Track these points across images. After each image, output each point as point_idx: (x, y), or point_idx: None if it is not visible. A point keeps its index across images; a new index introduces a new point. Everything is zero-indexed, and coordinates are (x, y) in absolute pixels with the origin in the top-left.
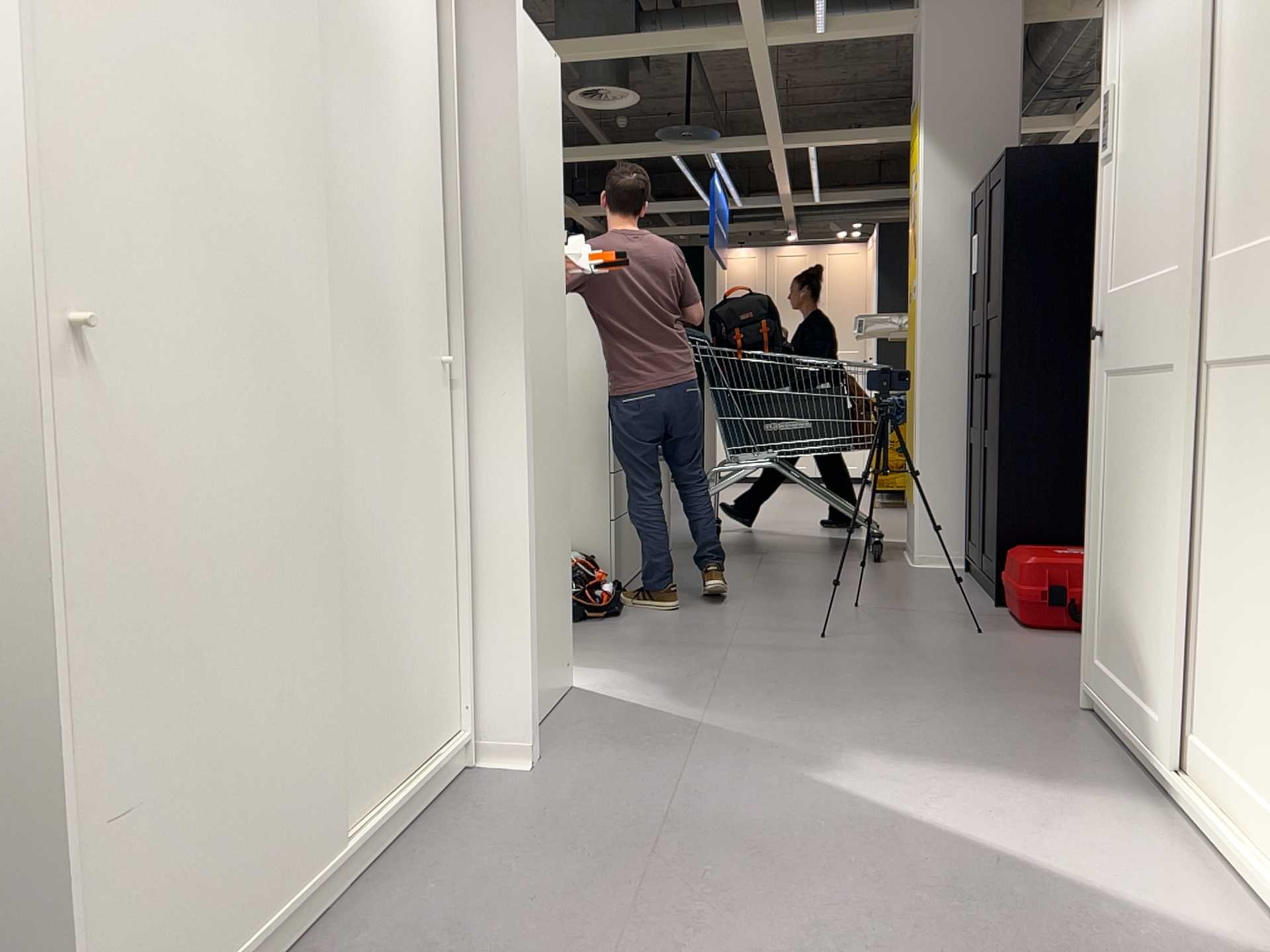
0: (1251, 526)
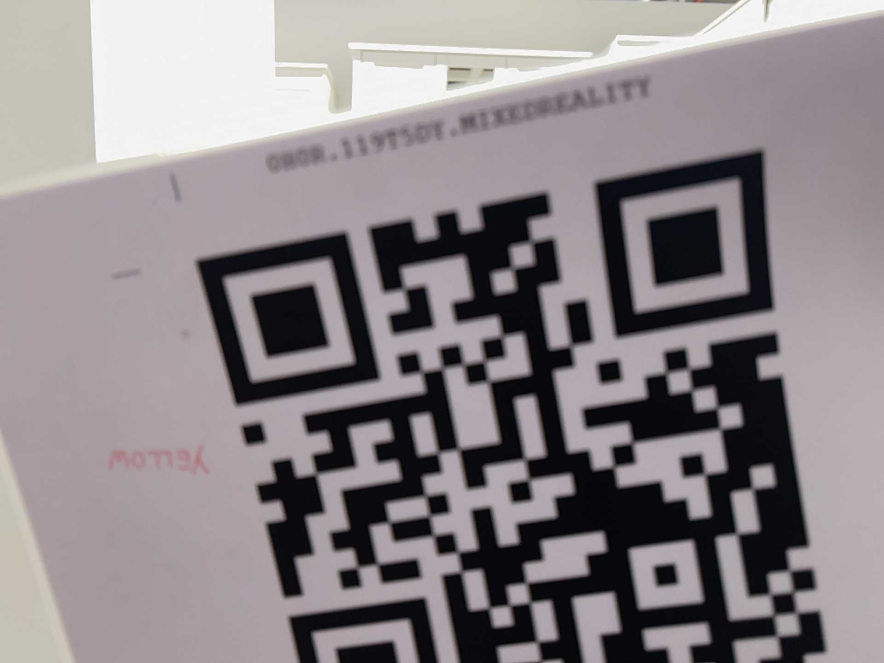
0: None
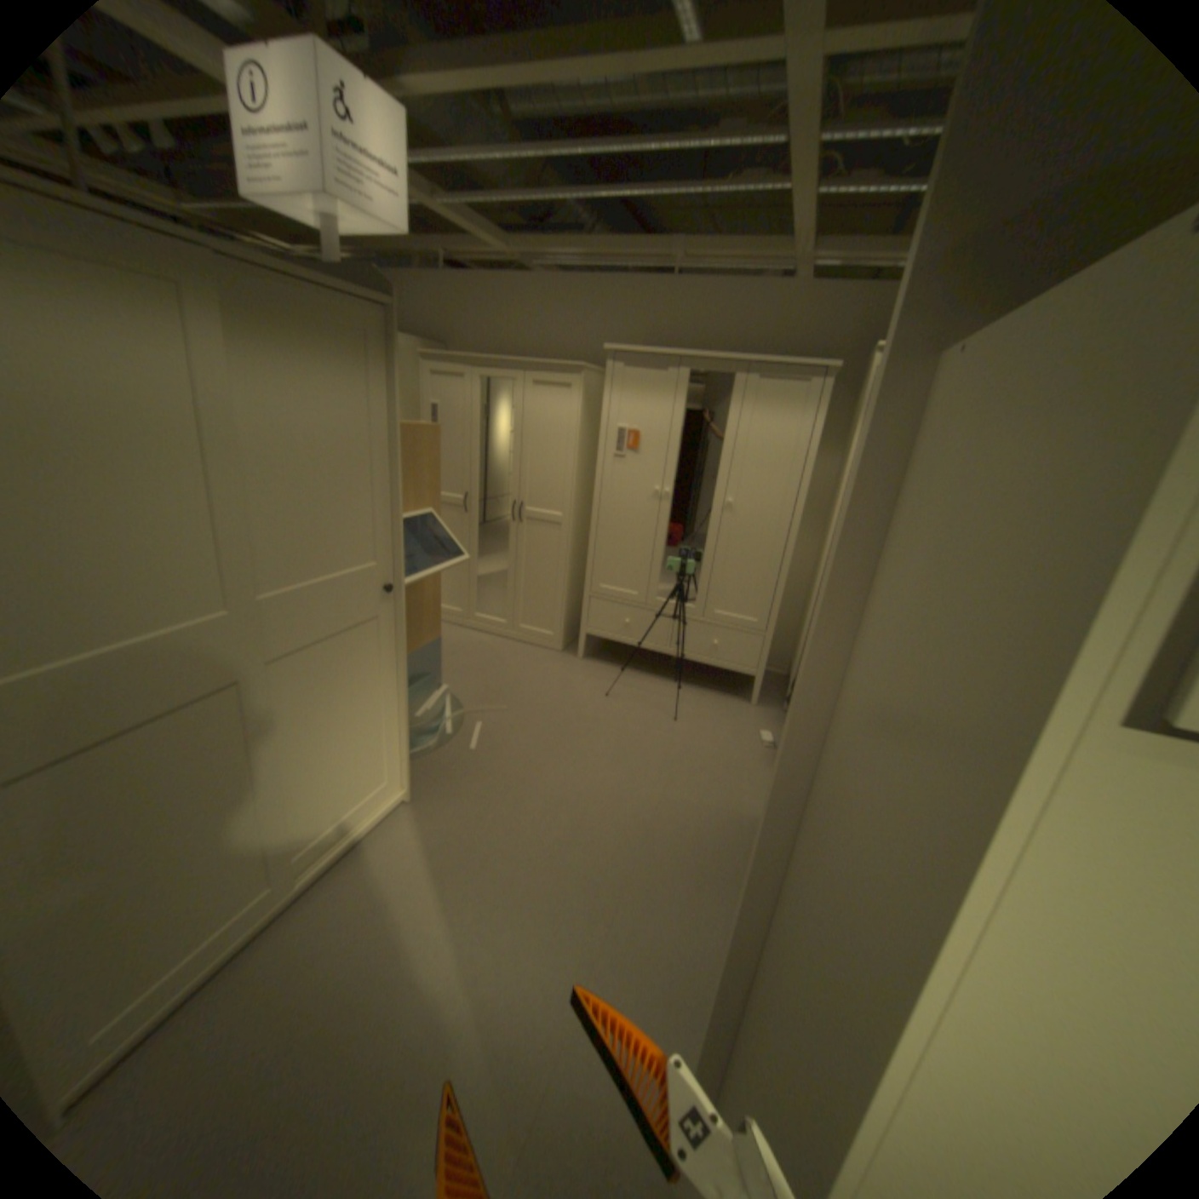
0: (337, 710)
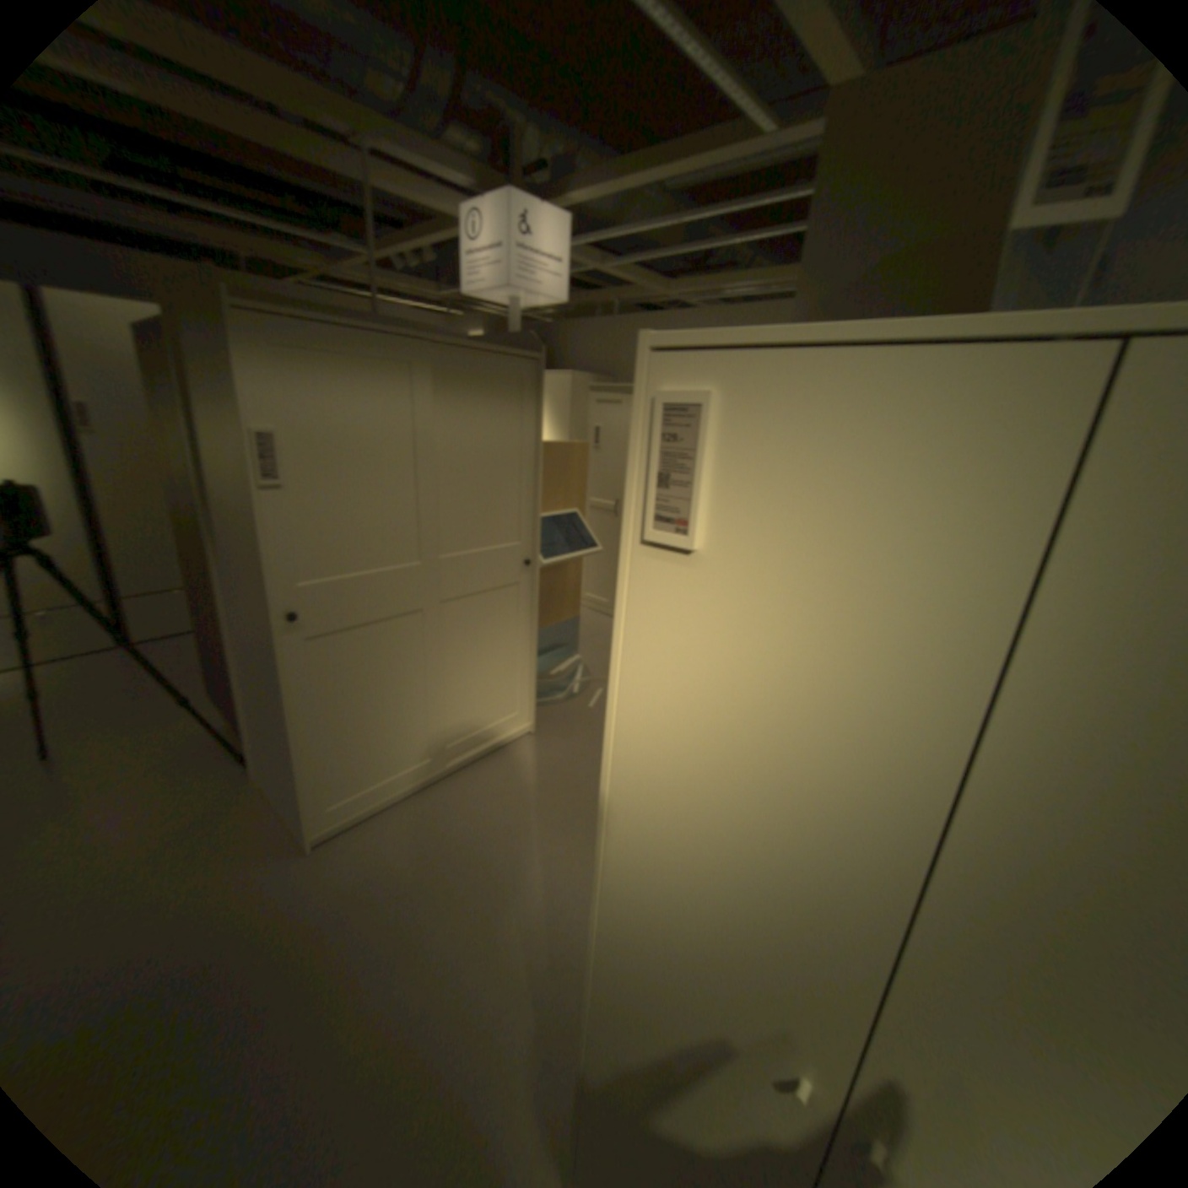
0: (483, 647)
